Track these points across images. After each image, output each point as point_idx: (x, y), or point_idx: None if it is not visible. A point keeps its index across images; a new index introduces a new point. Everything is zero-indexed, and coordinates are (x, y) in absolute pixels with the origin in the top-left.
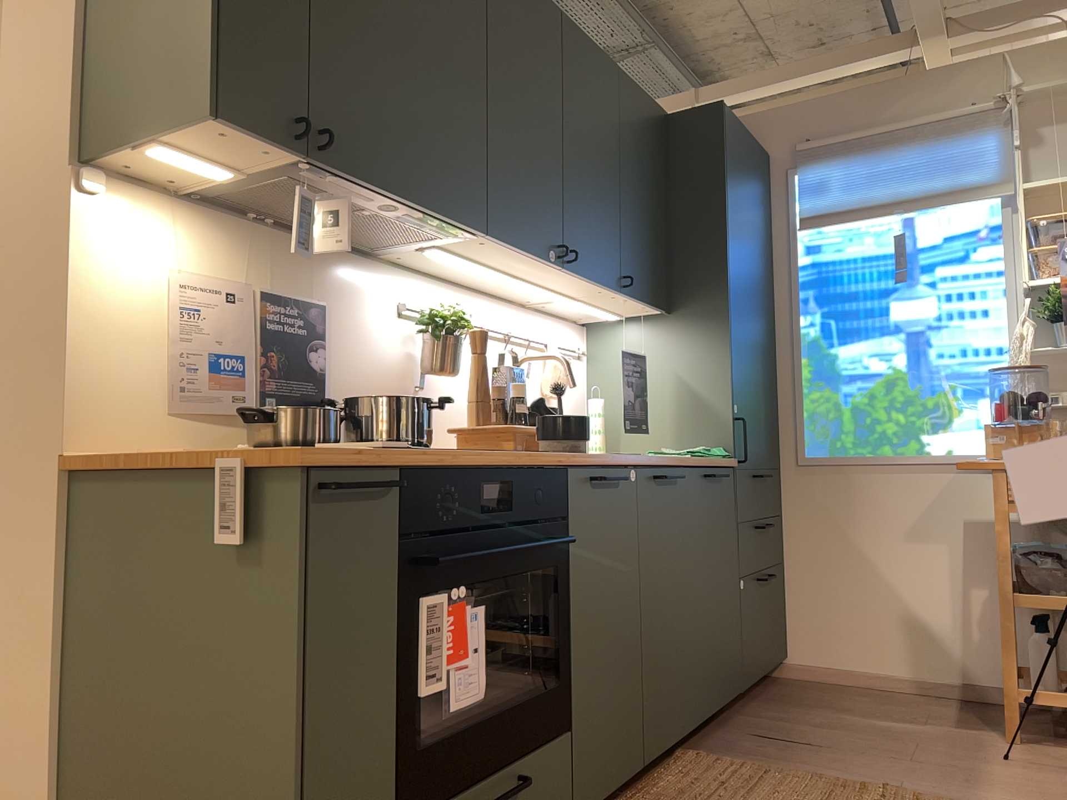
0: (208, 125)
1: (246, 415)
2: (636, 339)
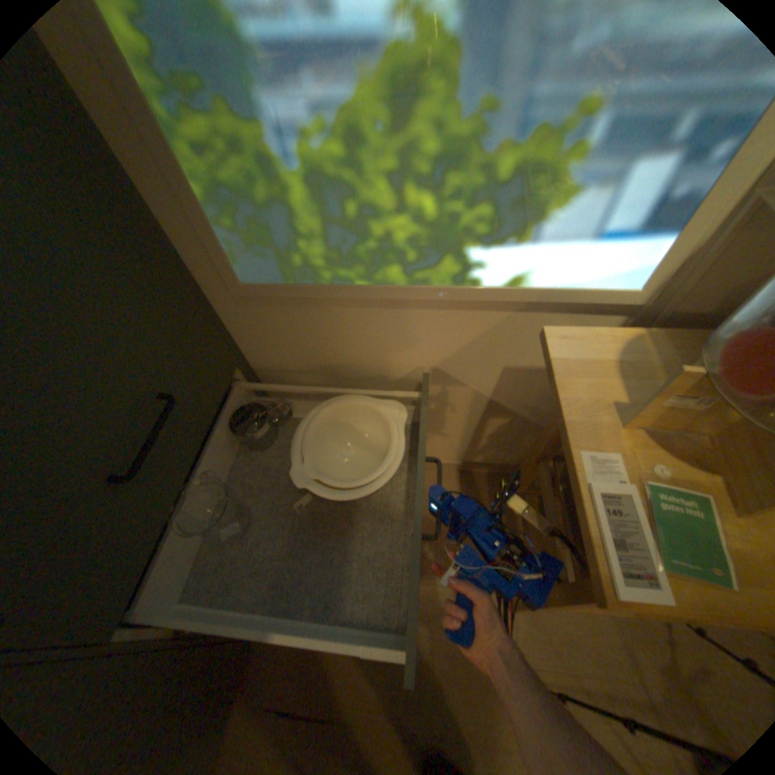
0: None
1: None
2: None
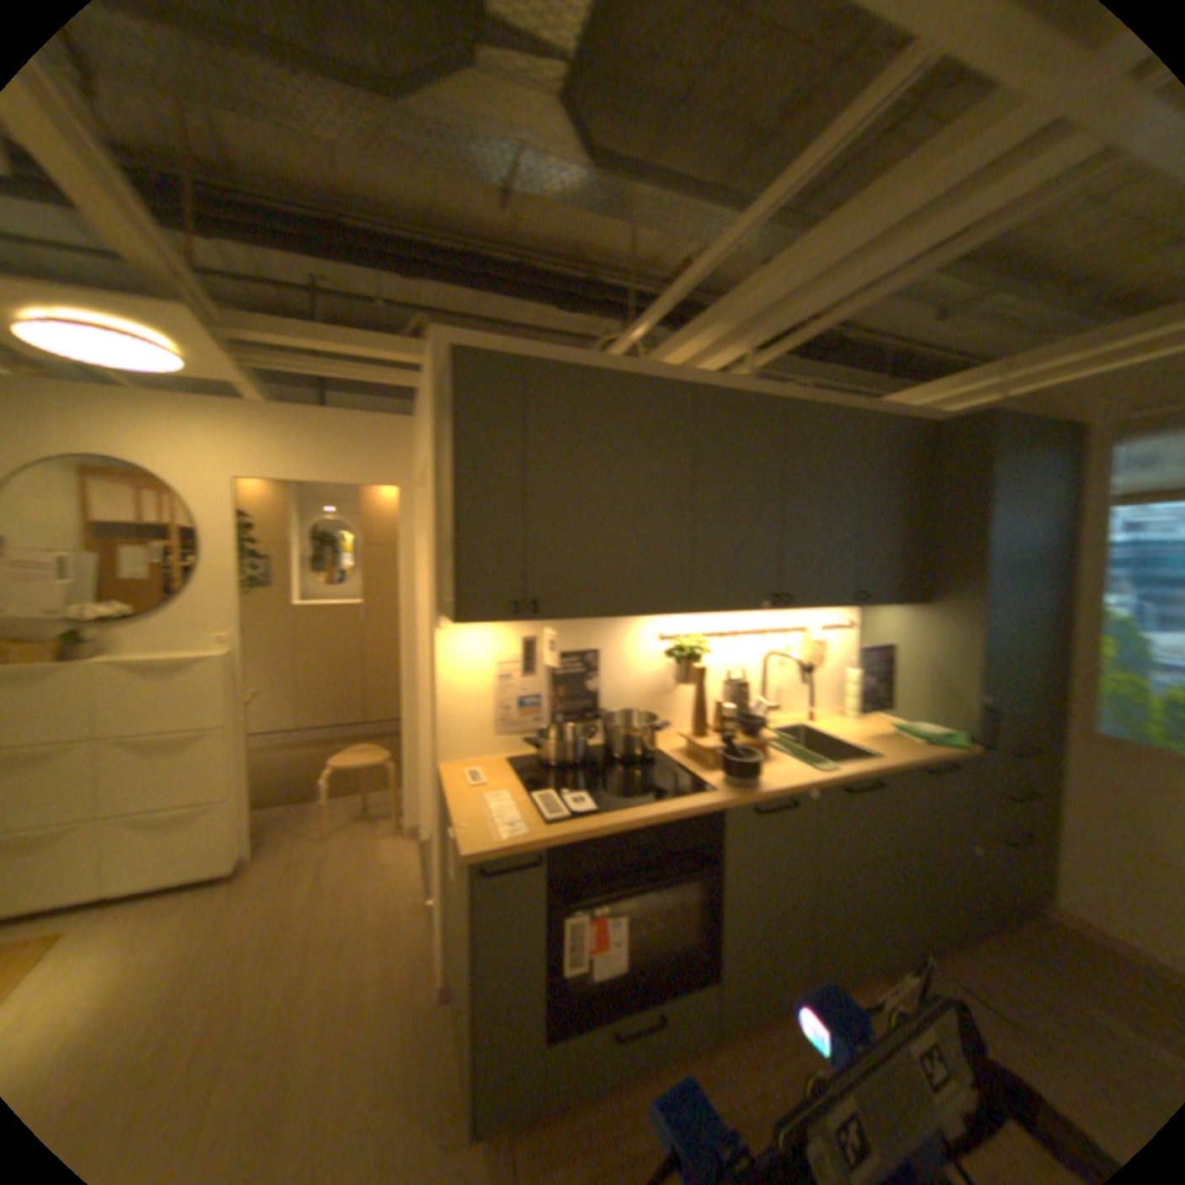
0: (457, 623)
1: (534, 734)
2: (896, 619)
